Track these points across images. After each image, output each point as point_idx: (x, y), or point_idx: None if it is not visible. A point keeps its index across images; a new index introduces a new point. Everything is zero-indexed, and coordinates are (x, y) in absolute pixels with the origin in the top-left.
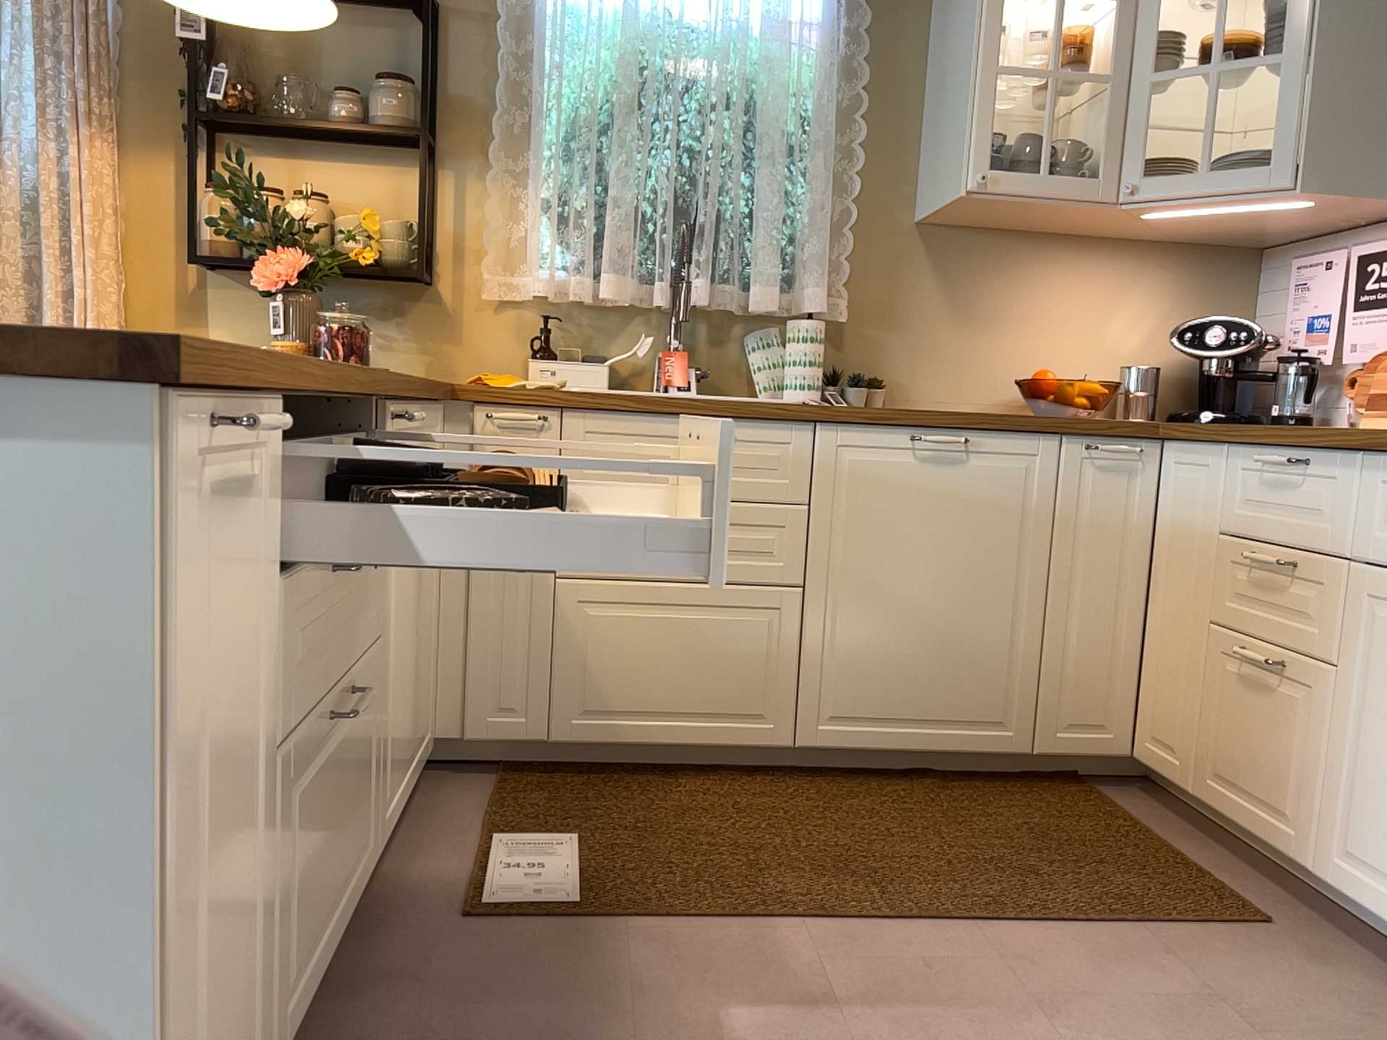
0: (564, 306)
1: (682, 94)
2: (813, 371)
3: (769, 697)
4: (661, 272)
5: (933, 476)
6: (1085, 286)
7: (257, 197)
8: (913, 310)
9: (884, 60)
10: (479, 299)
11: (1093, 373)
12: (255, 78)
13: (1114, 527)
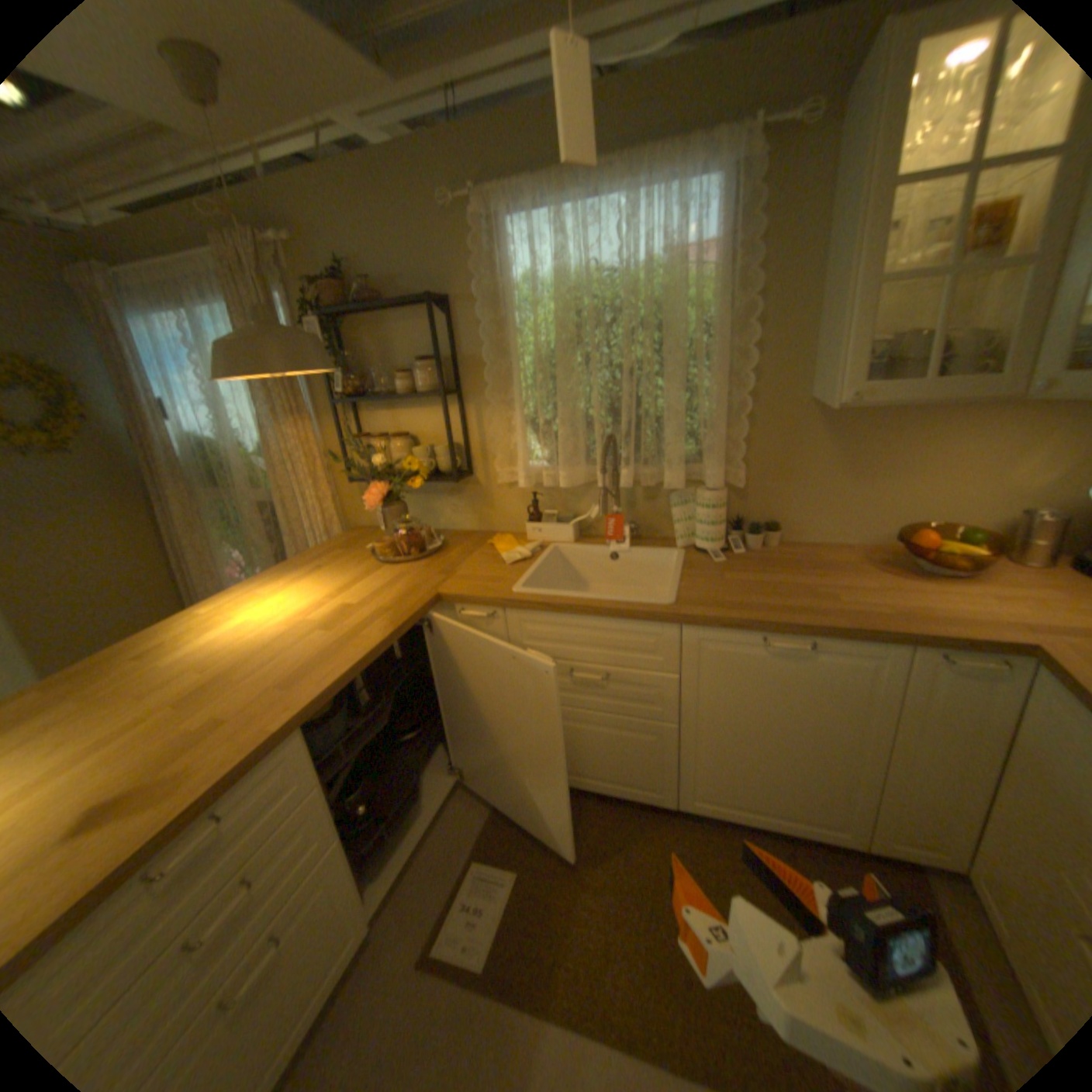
0: (546, 483)
1: (607, 326)
2: (712, 530)
3: (657, 781)
4: (600, 464)
5: (781, 667)
6: (990, 436)
7: (360, 449)
8: (807, 468)
9: (782, 255)
10: (497, 482)
11: (990, 510)
12: (361, 364)
13: (967, 720)
